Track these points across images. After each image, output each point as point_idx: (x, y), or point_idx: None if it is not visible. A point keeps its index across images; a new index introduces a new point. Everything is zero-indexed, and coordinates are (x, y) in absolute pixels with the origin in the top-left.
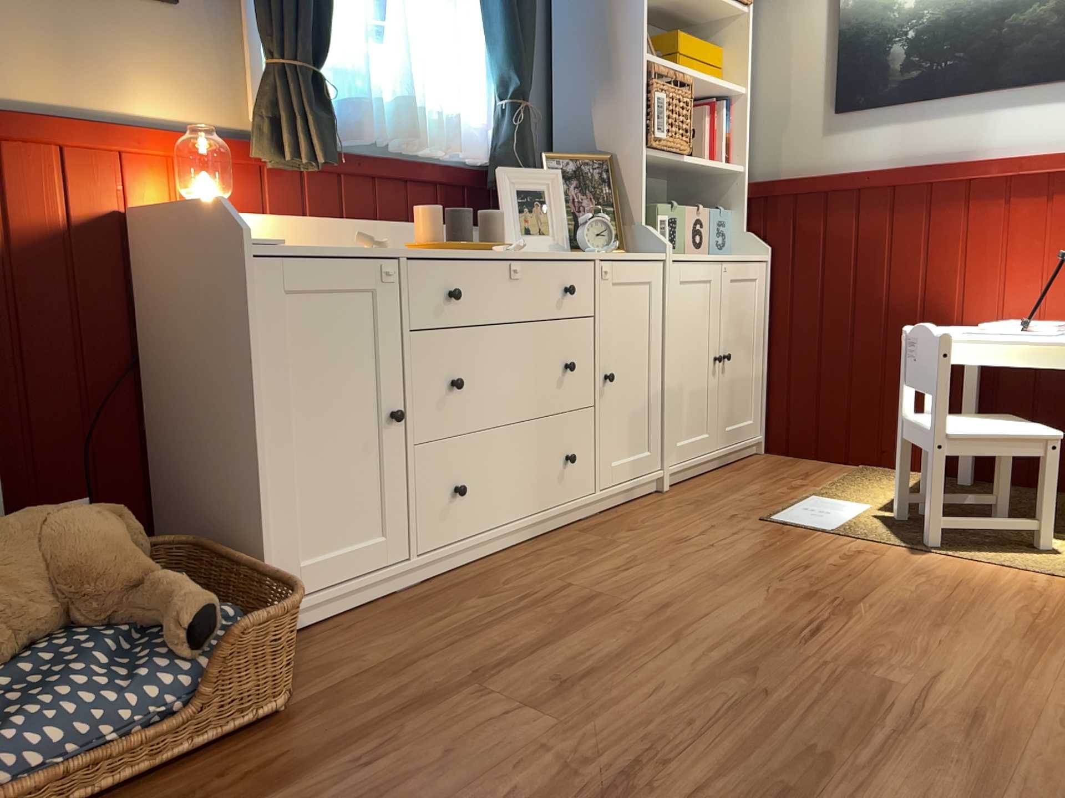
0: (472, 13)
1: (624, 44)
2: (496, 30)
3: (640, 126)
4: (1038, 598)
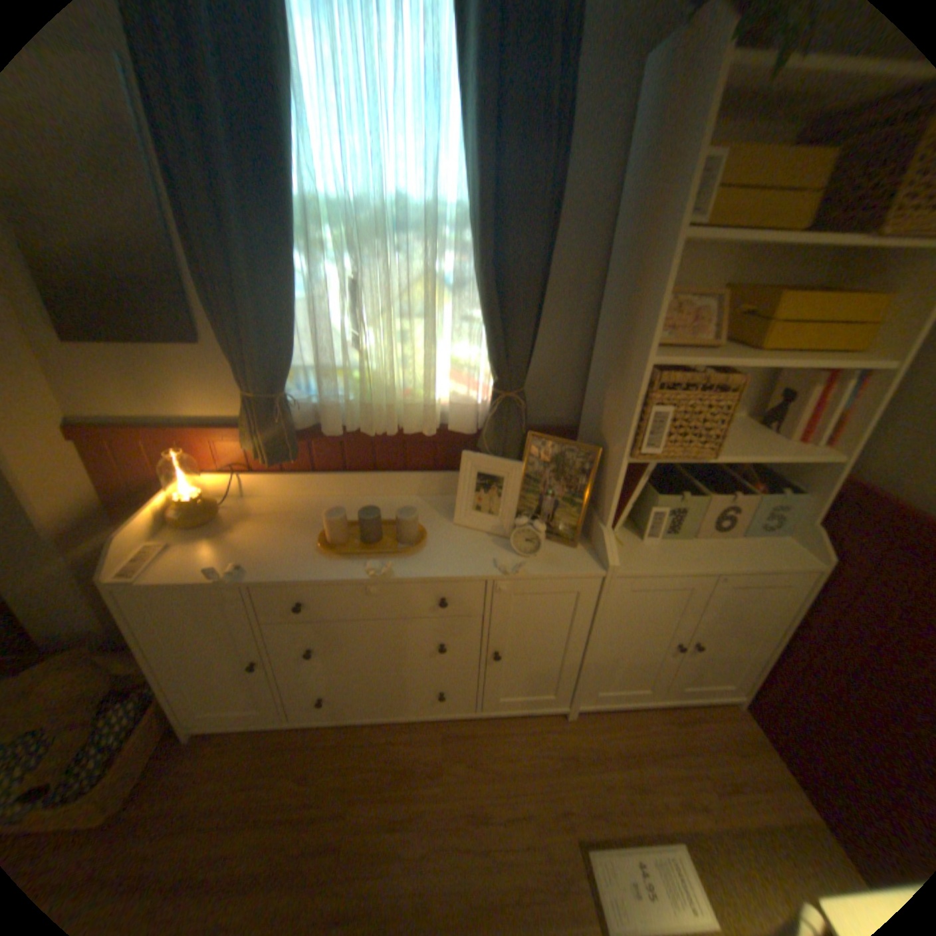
0: (472, 301)
1: (640, 338)
2: (485, 323)
3: (629, 437)
4: None
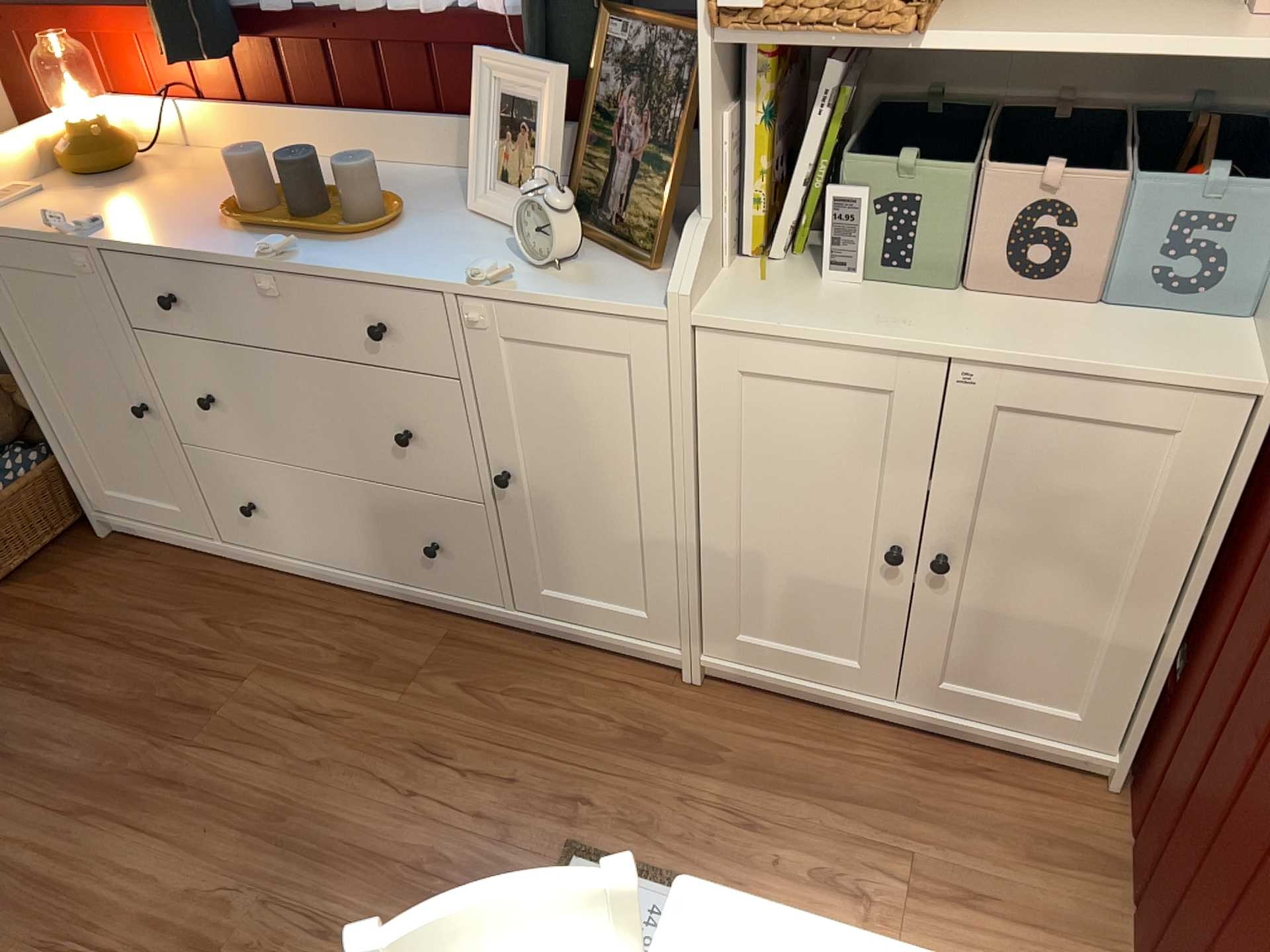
0: None
1: None
2: None
3: None
4: None
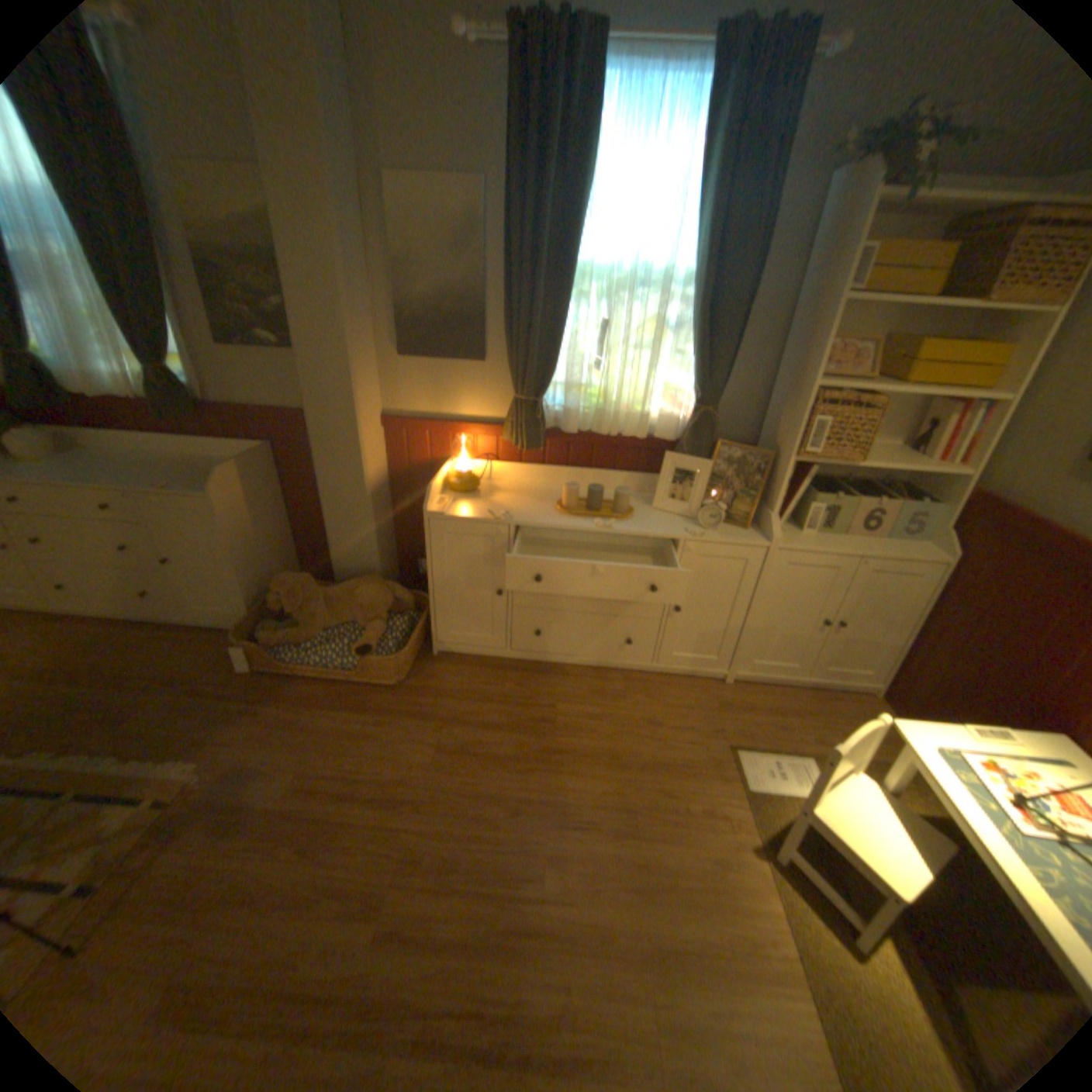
0: (685, 340)
1: (810, 369)
2: (694, 355)
3: (795, 441)
4: (740, 957)
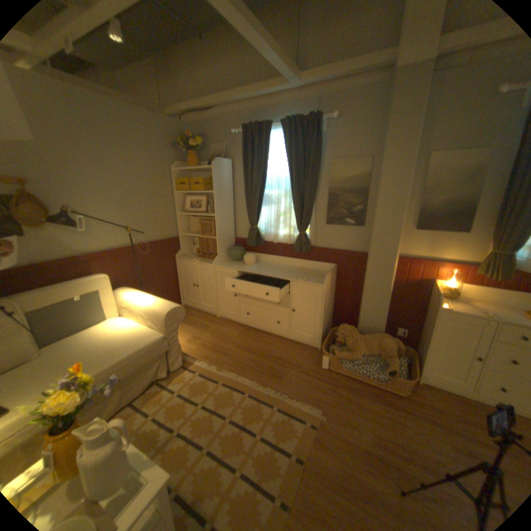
0: None
1: None
2: None
3: None
4: None
